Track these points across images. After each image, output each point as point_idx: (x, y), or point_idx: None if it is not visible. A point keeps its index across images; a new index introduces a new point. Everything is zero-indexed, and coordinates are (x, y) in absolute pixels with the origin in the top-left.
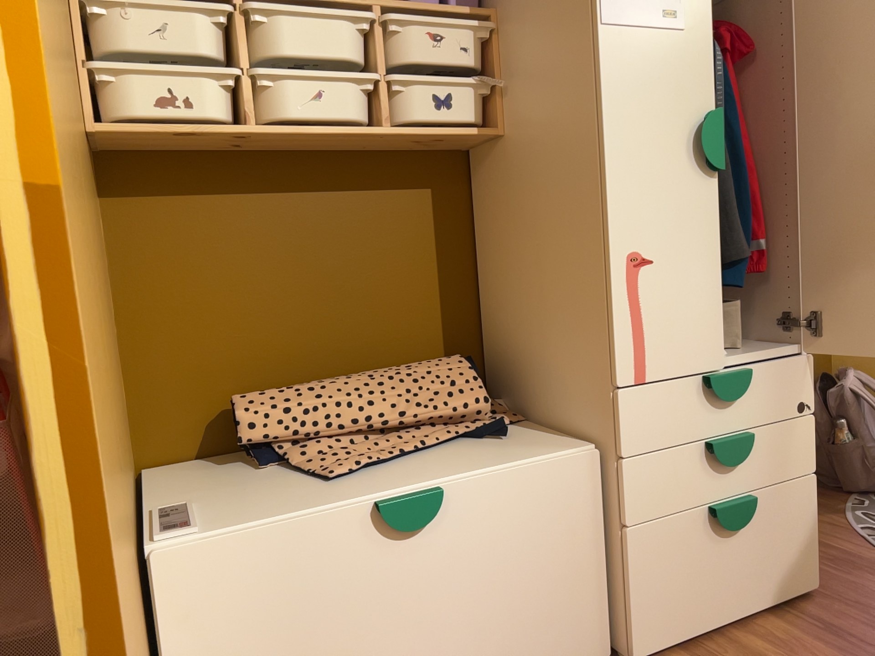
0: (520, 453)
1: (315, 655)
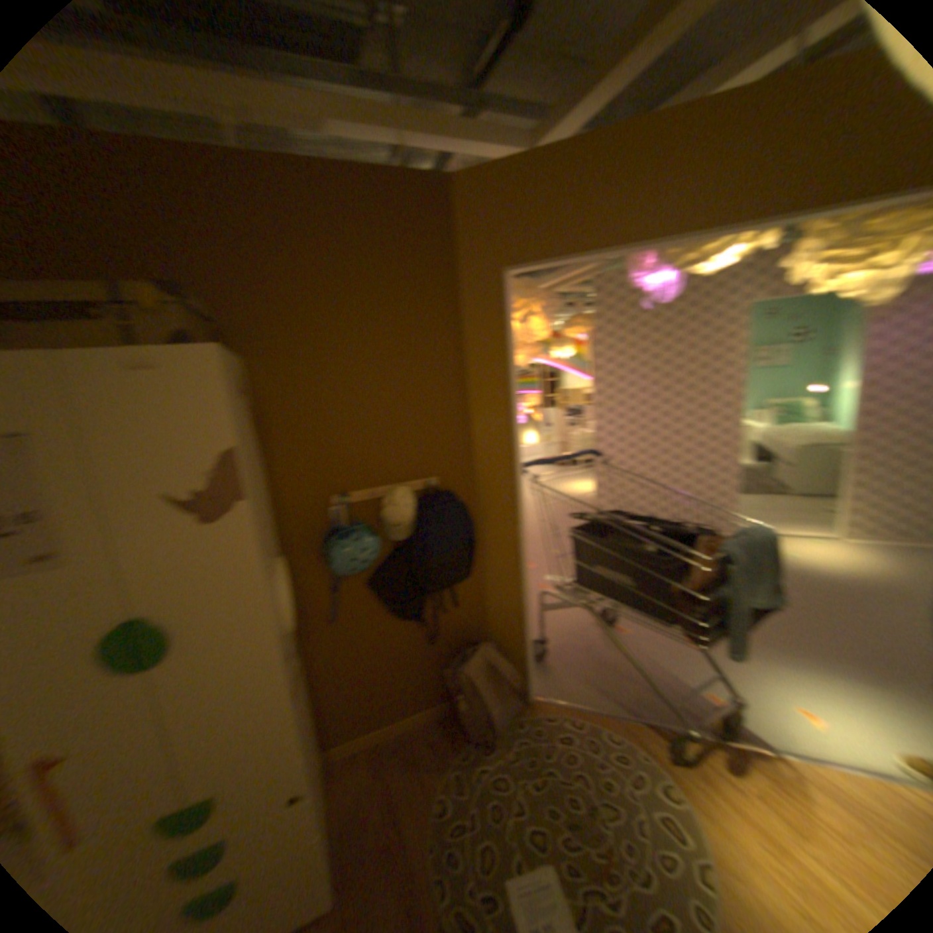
0: None
1: None
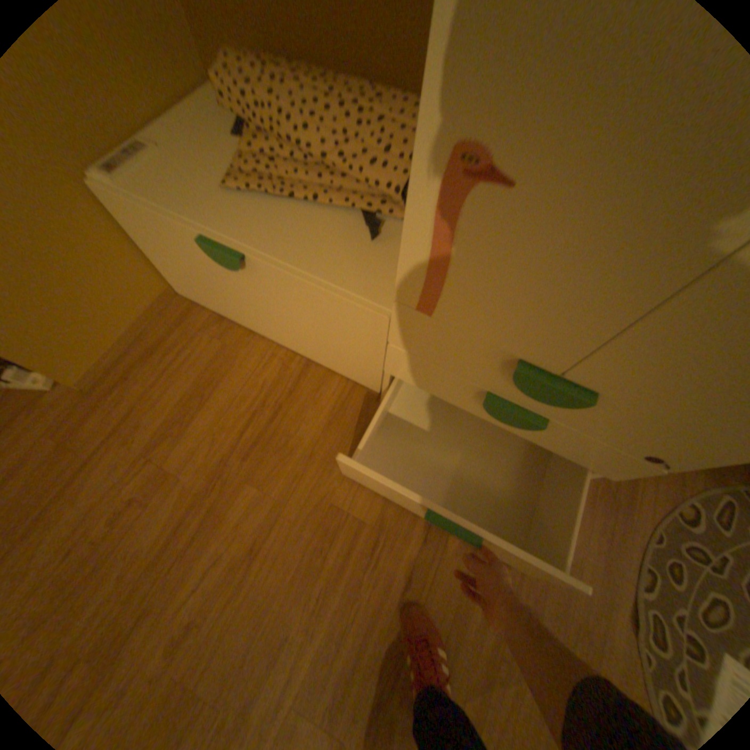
0: (342, 265)
1: (202, 279)
